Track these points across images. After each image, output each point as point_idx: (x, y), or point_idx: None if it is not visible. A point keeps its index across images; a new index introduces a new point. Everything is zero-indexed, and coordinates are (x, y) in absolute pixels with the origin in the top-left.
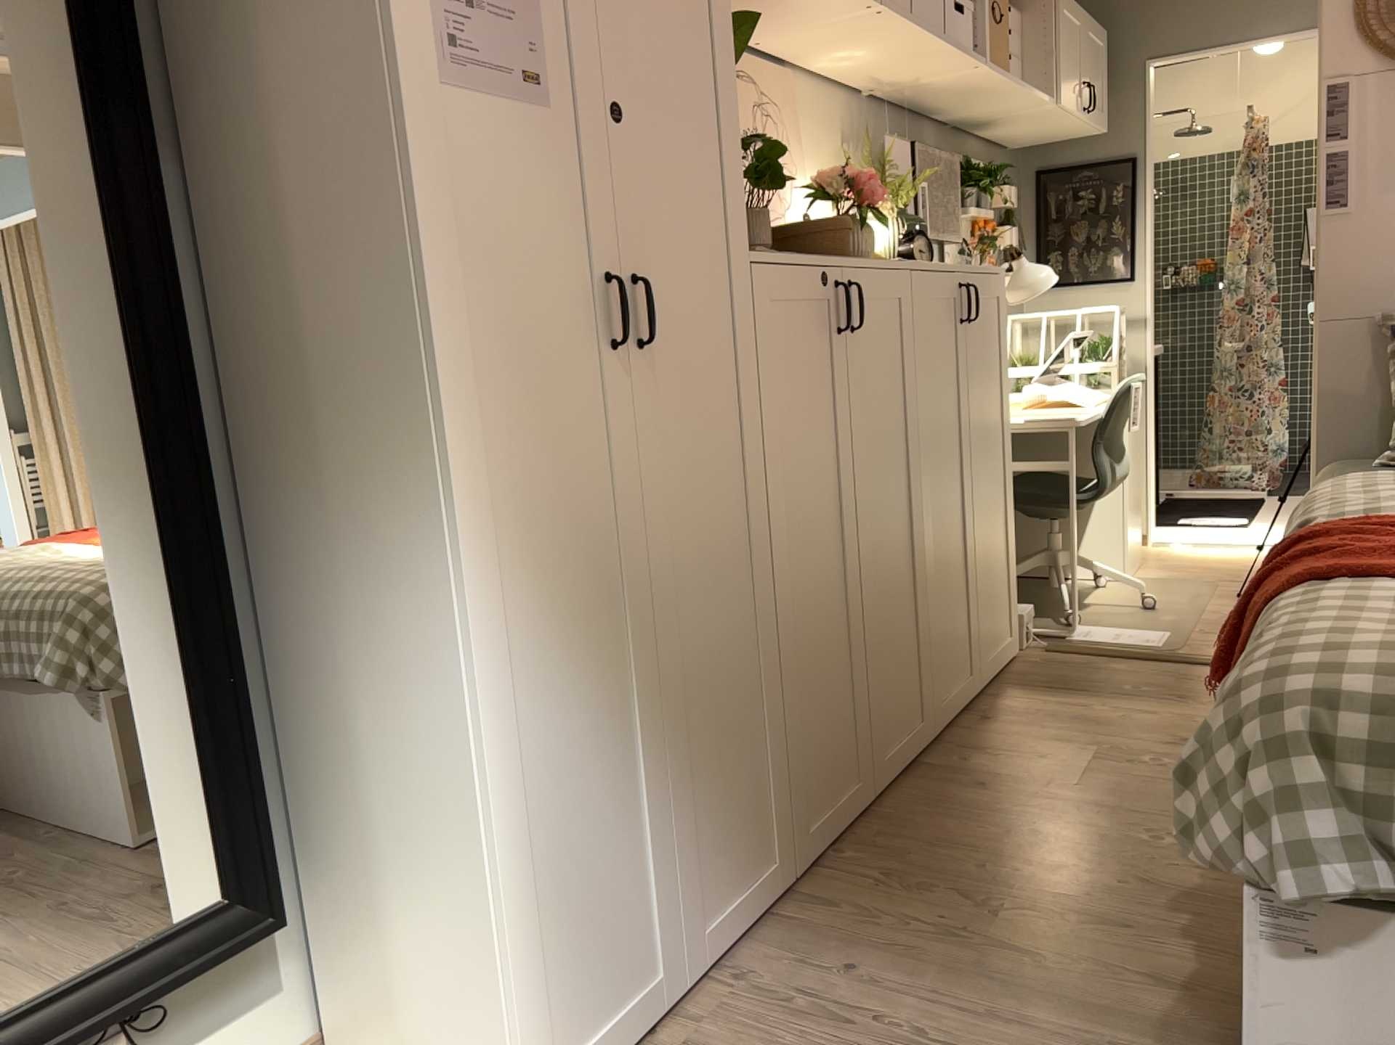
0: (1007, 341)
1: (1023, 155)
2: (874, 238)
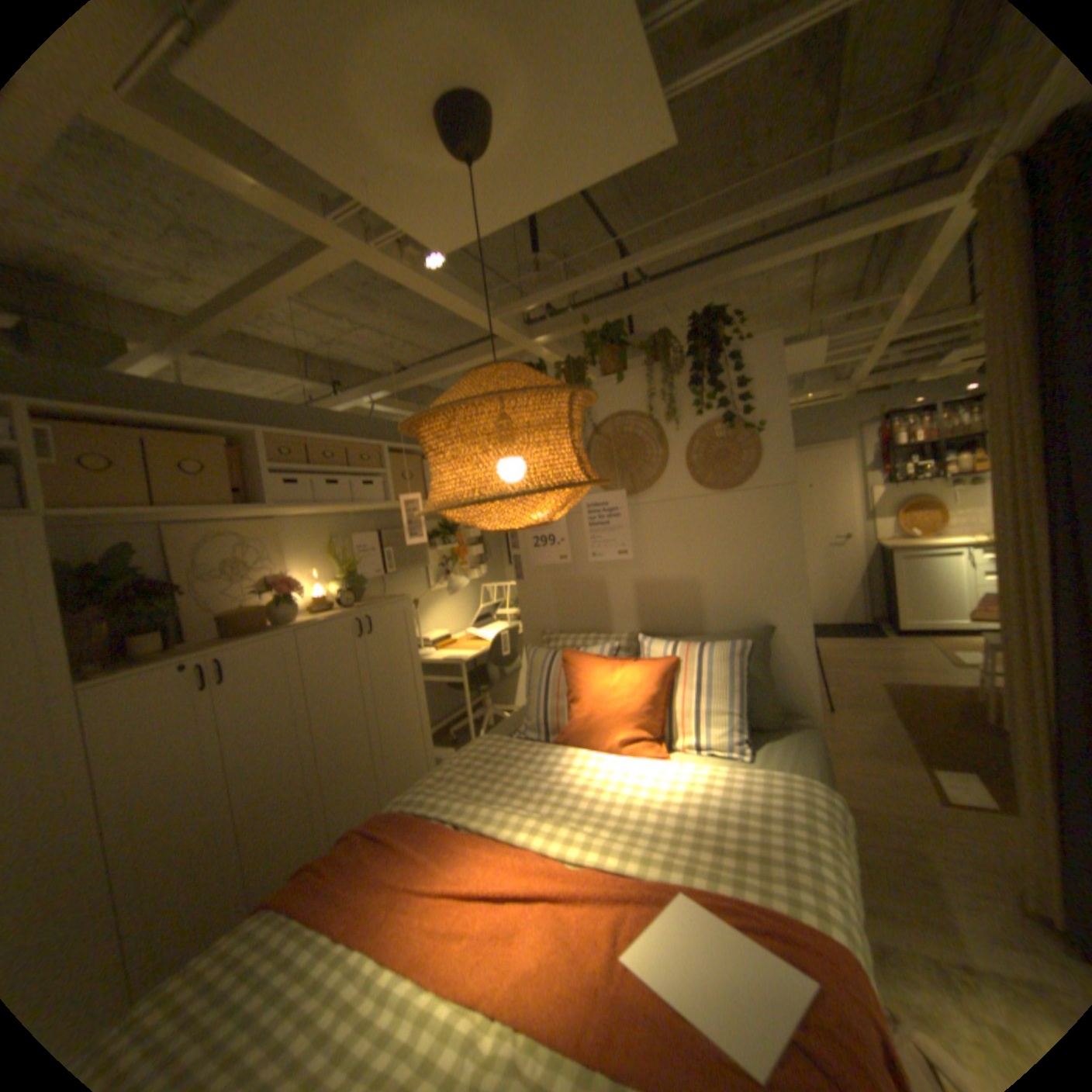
0: (411, 628)
1: None
2: (294, 604)
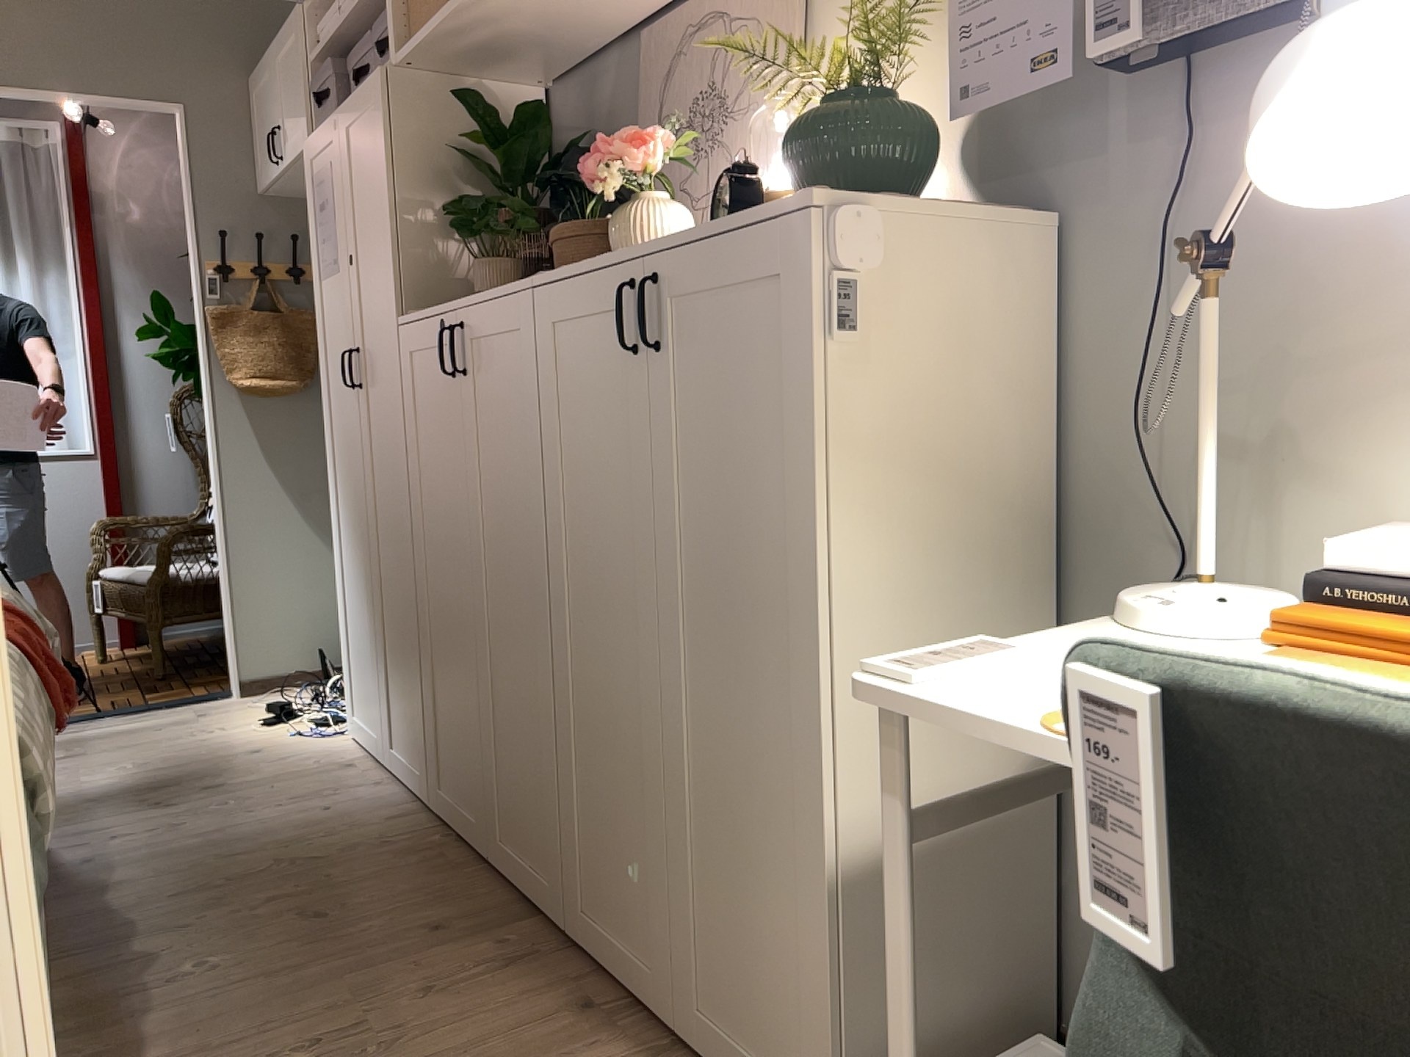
0: (811, 391)
1: None
2: (630, 226)
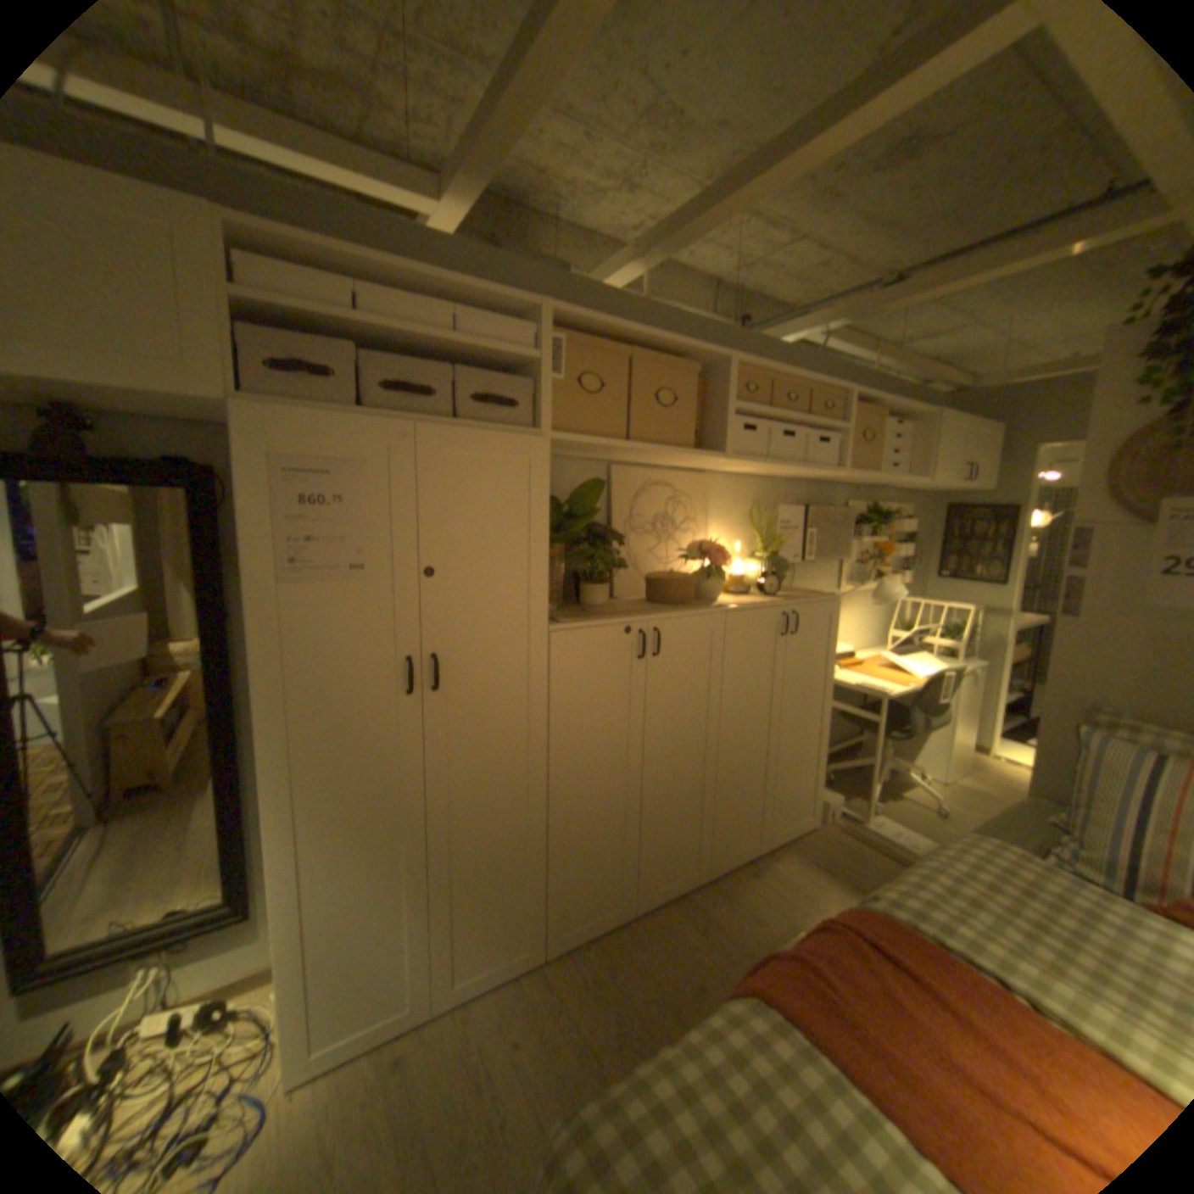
0: (835, 641)
1: (941, 493)
2: (722, 583)
